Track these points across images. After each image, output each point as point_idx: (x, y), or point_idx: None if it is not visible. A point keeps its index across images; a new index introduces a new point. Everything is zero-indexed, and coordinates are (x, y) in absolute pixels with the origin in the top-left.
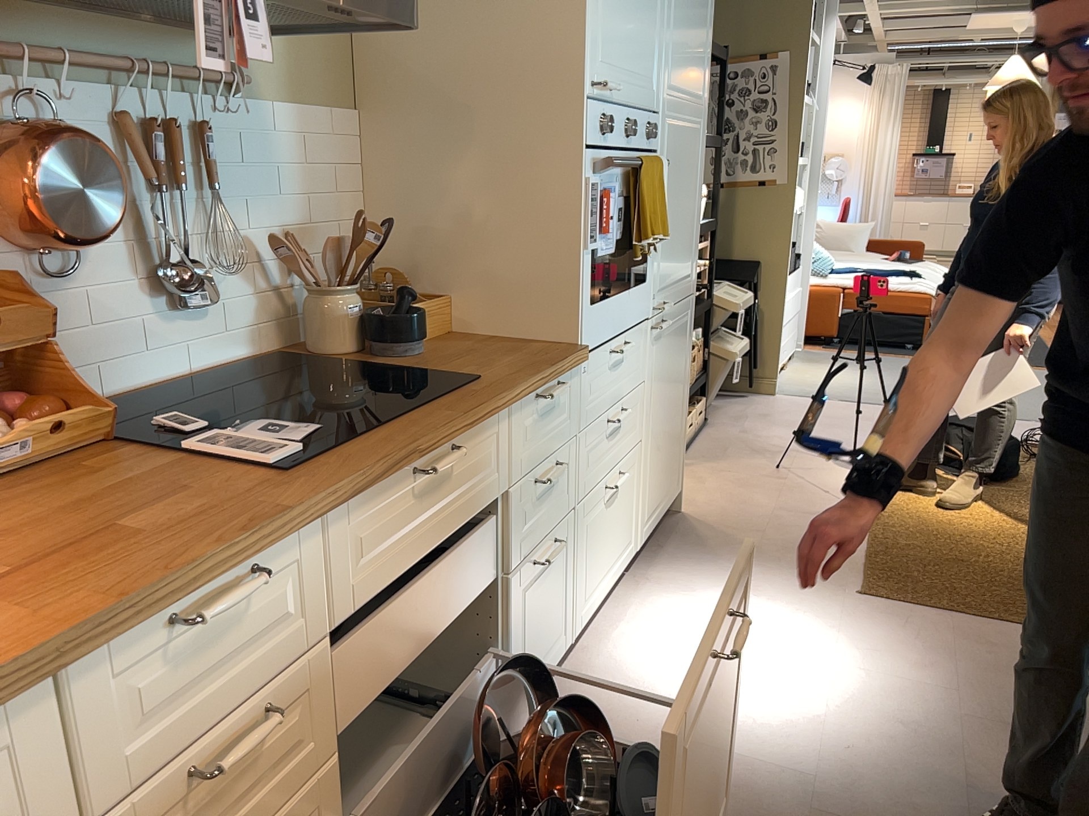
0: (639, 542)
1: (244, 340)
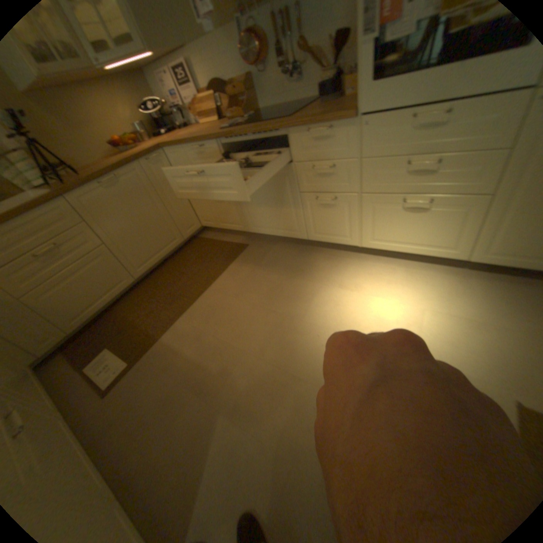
0: (473, 257)
1: (315, 88)
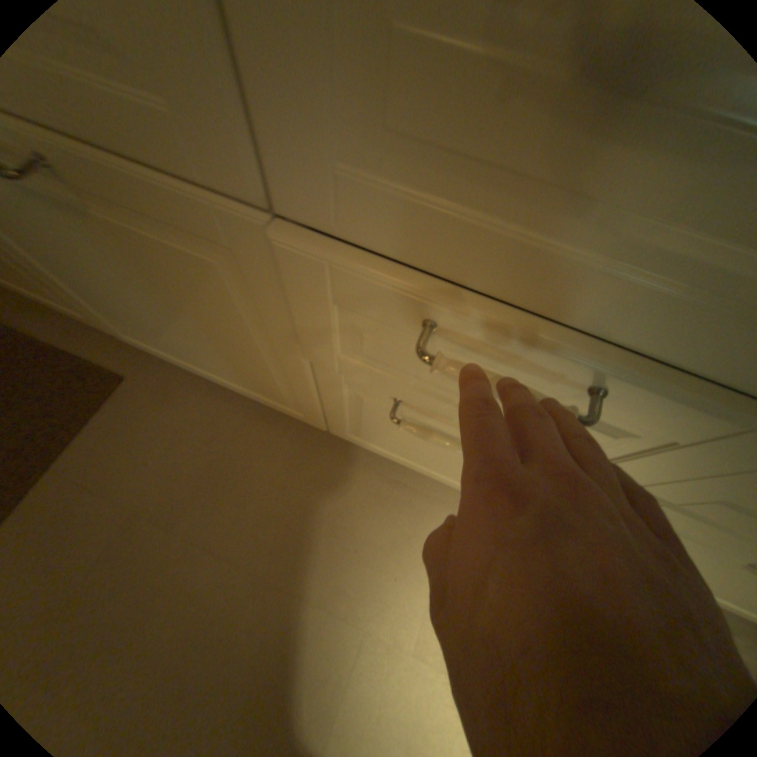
0: None
1: None
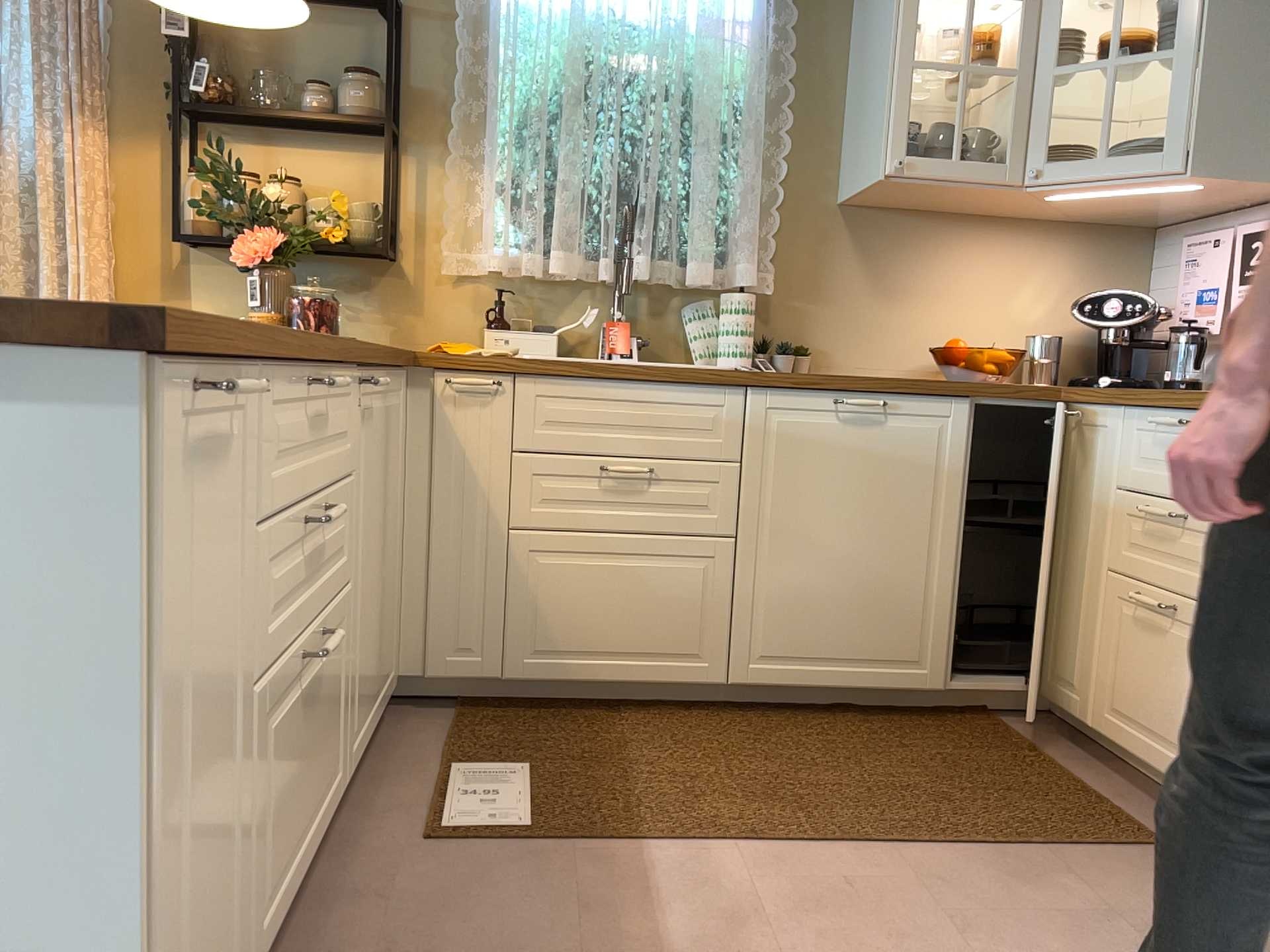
0: None
1: None
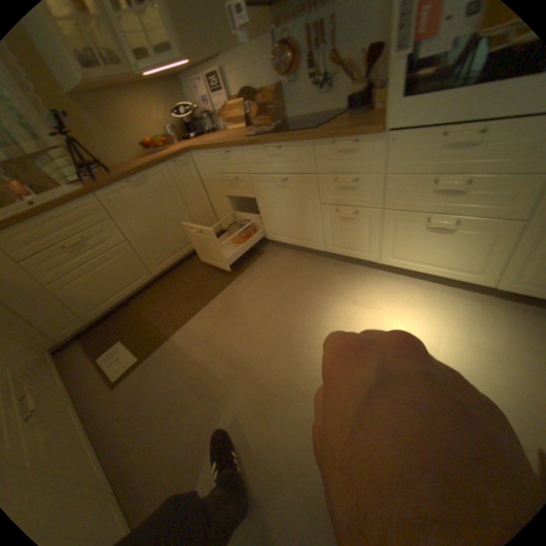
0: (500, 285)
1: (344, 101)
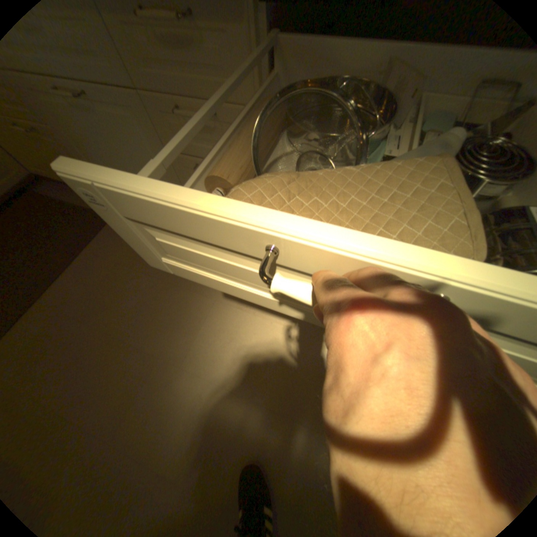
0: None
1: None
